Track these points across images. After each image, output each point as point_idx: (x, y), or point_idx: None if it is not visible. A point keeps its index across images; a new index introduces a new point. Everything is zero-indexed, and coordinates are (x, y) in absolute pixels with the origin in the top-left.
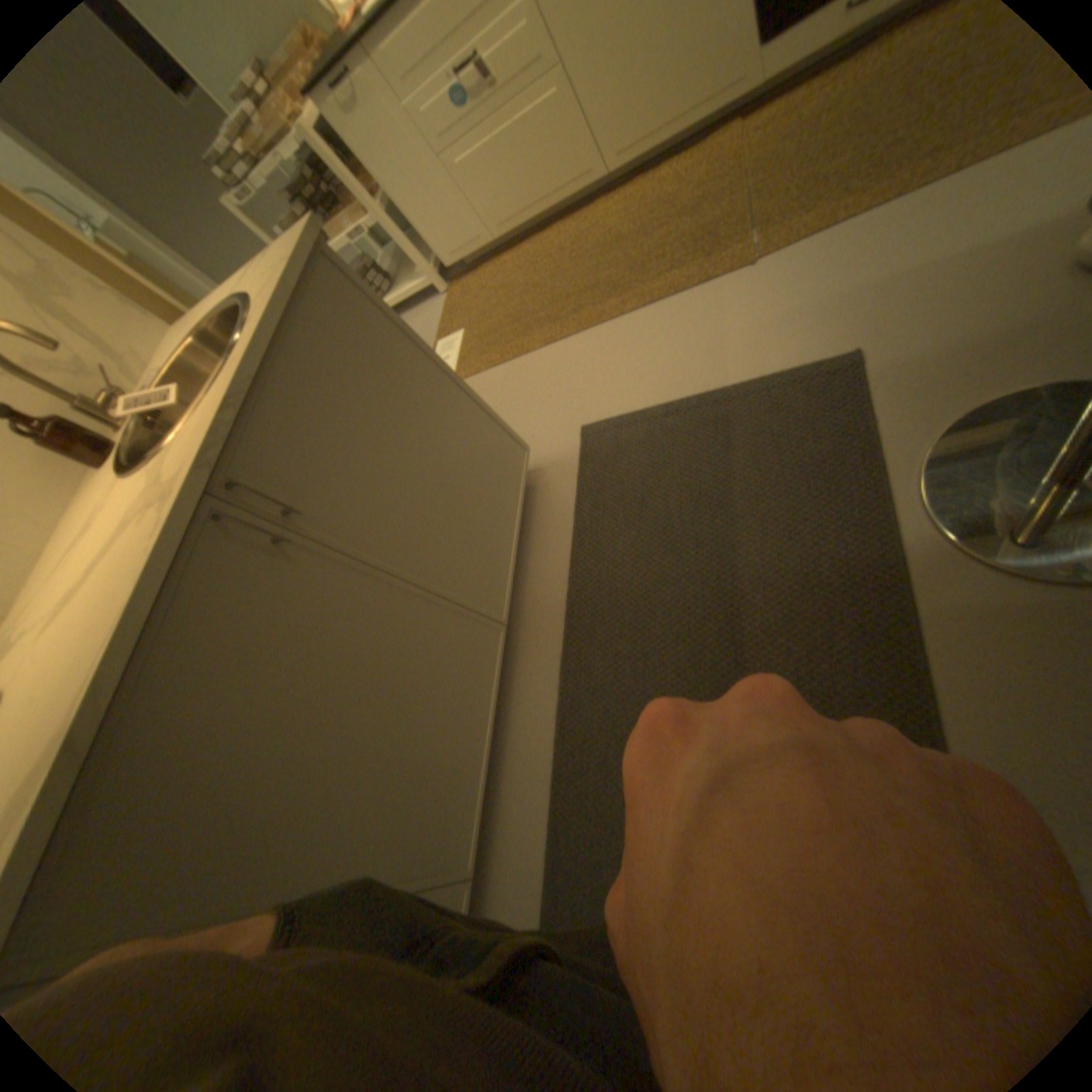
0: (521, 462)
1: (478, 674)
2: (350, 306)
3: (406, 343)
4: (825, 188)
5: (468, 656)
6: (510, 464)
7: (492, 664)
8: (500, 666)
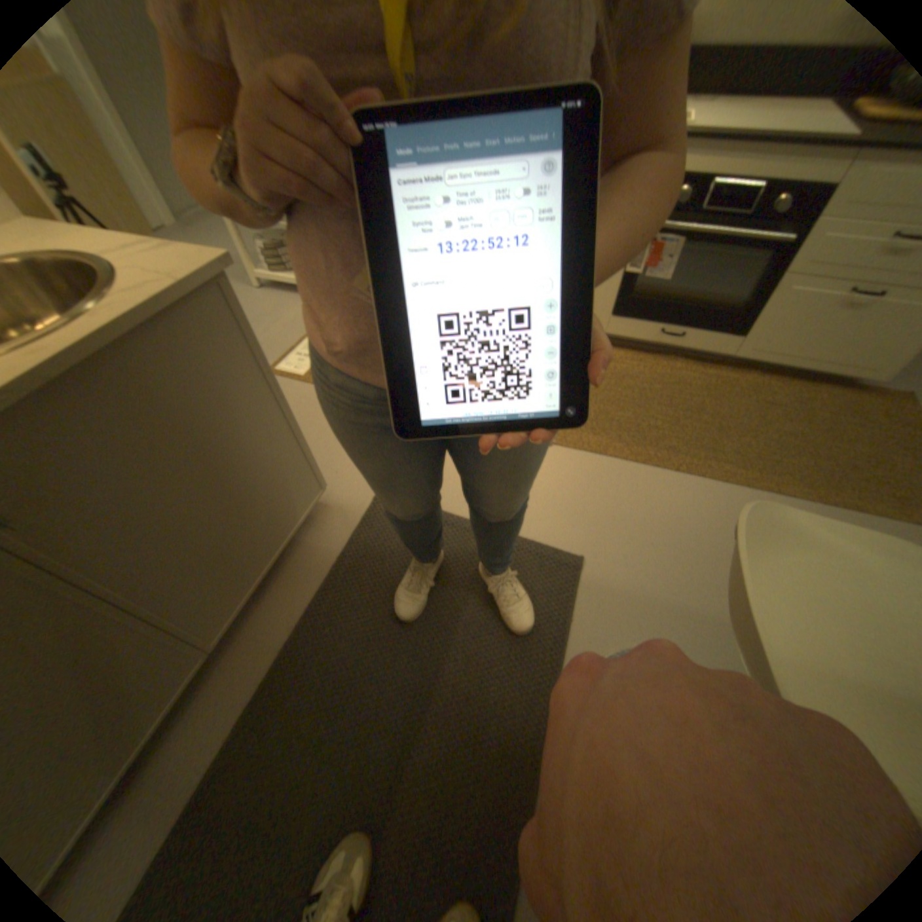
0: (312, 499)
1: (146, 706)
2: (220, 335)
3: (258, 379)
4: (608, 426)
5: (145, 687)
6: (301, 499)
7: (170, 695)
8: (177, 697)
